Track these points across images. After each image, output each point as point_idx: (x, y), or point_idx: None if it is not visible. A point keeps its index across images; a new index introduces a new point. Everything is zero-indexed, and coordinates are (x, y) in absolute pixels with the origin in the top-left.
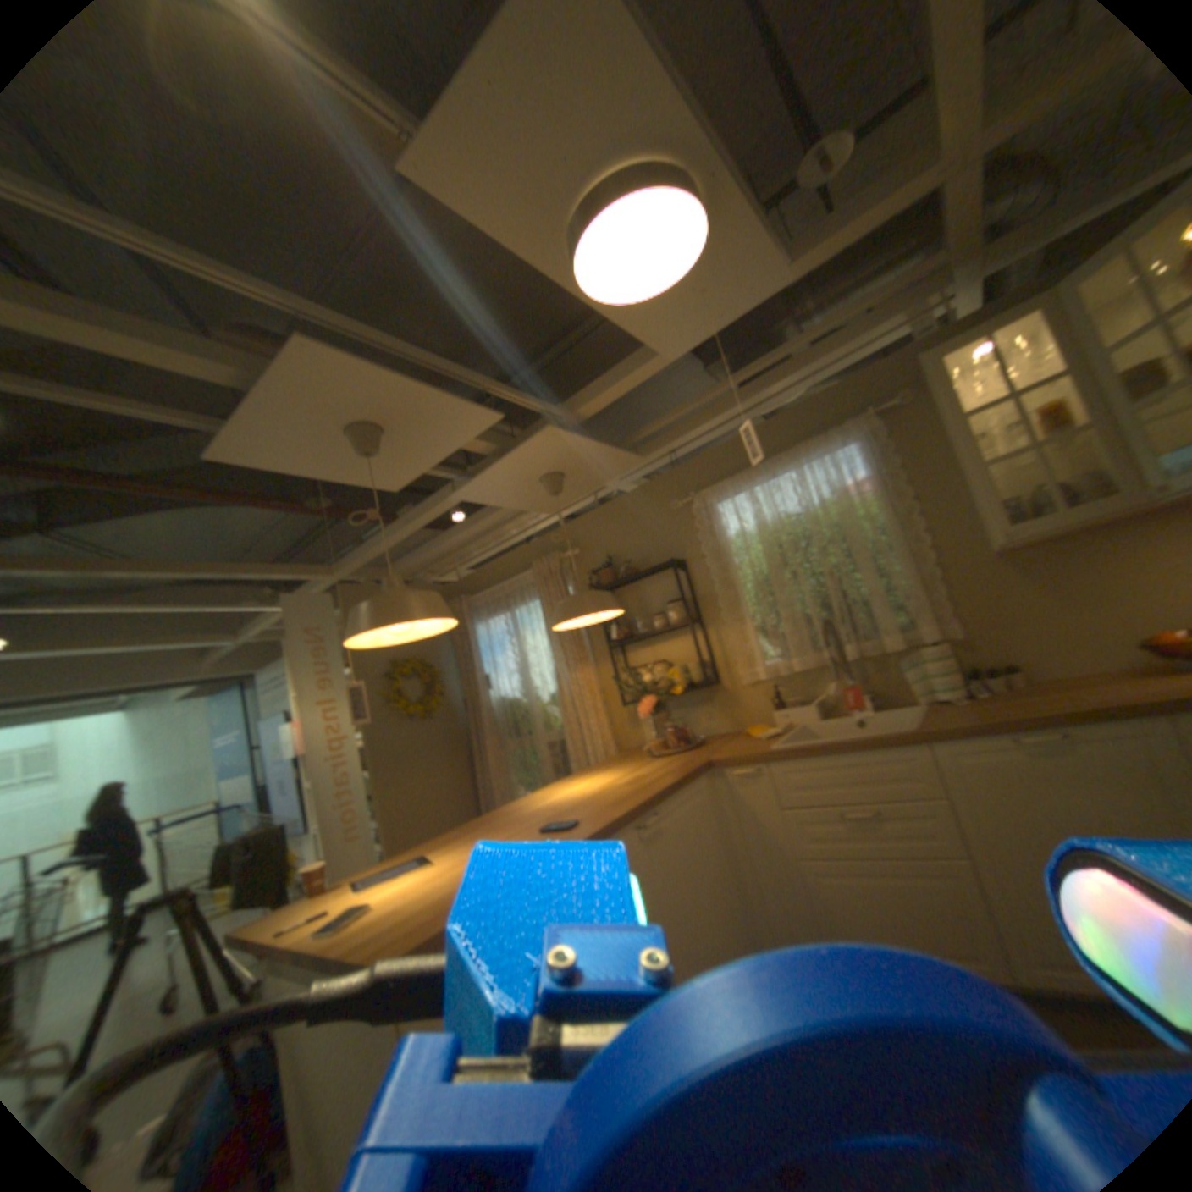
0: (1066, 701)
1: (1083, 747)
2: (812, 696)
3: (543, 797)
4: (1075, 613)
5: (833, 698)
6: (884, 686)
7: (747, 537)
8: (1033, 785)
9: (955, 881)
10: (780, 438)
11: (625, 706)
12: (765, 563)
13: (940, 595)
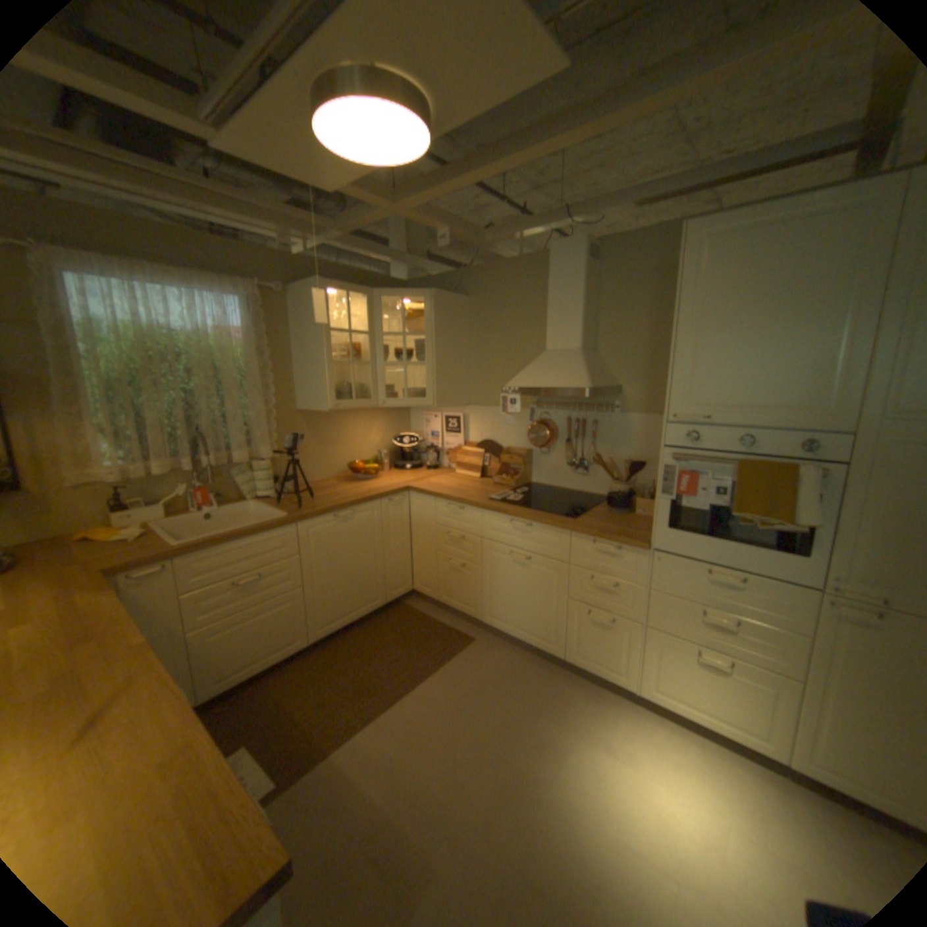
0: (340, 495)
1: (355, 516)
2: (148, 499)
3: None
4: (321, 449)
5: (169, 500)
6: (214, 489)
7: (112, 332)
8: (335, 538)
9: (292, 603)
10: (163, 252)
11: None
12: (121, 365)
13: (266, 429)
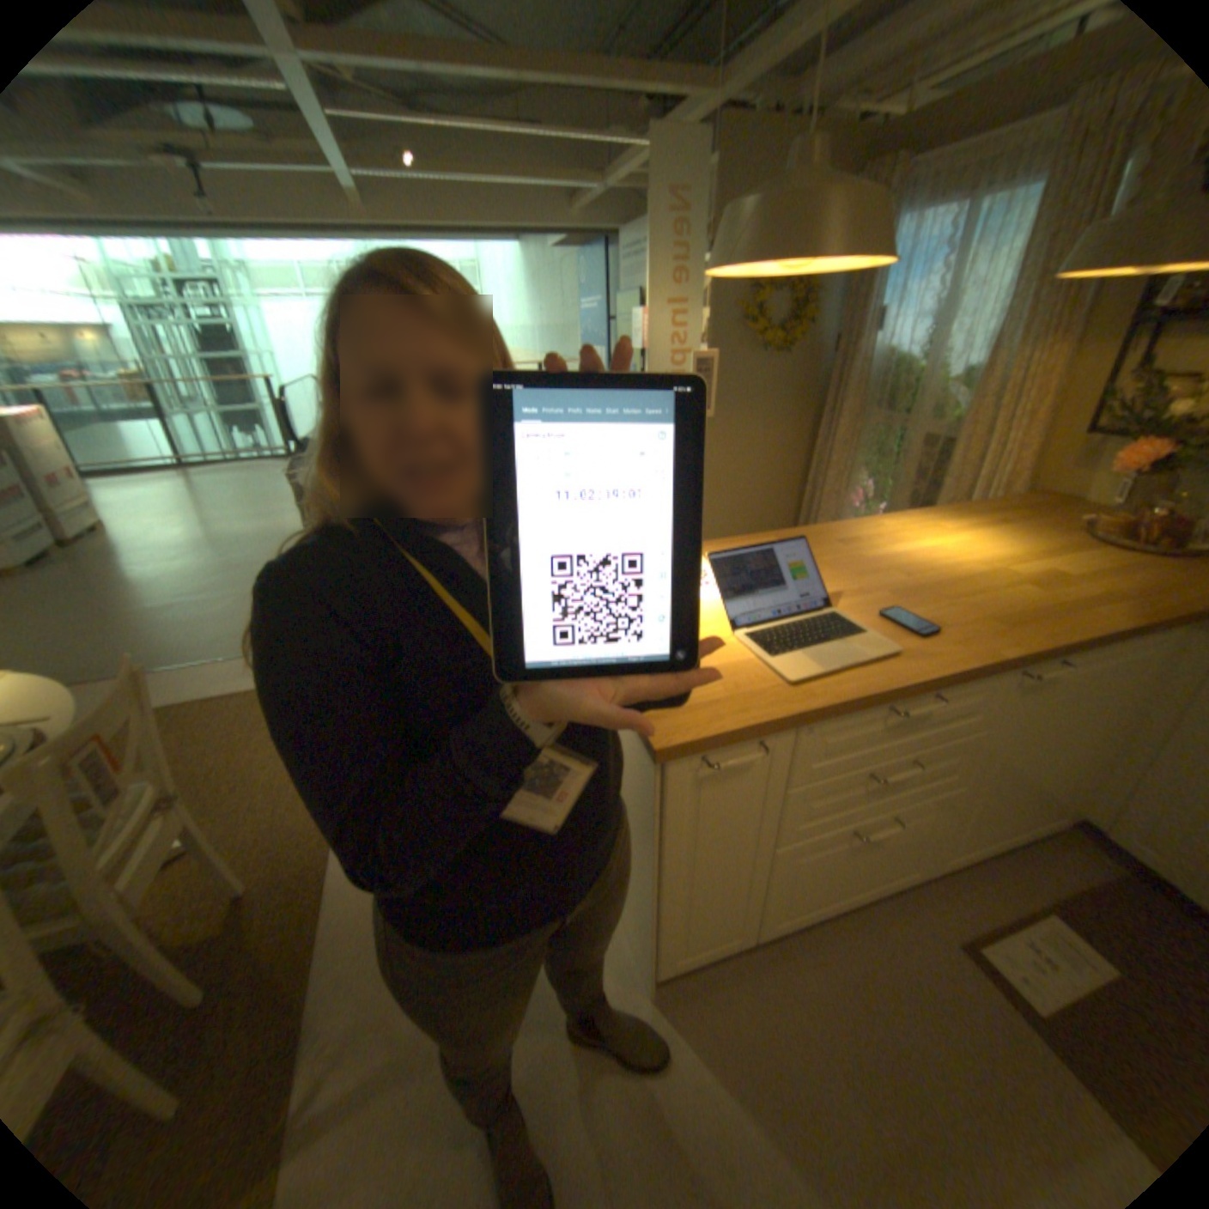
0: None
1: None
2: None
3: (893, 531)
4: None
5: None
6: None
7: None
8: None
9: None
10: None
11: (1087, 427)
12: None
13: None
